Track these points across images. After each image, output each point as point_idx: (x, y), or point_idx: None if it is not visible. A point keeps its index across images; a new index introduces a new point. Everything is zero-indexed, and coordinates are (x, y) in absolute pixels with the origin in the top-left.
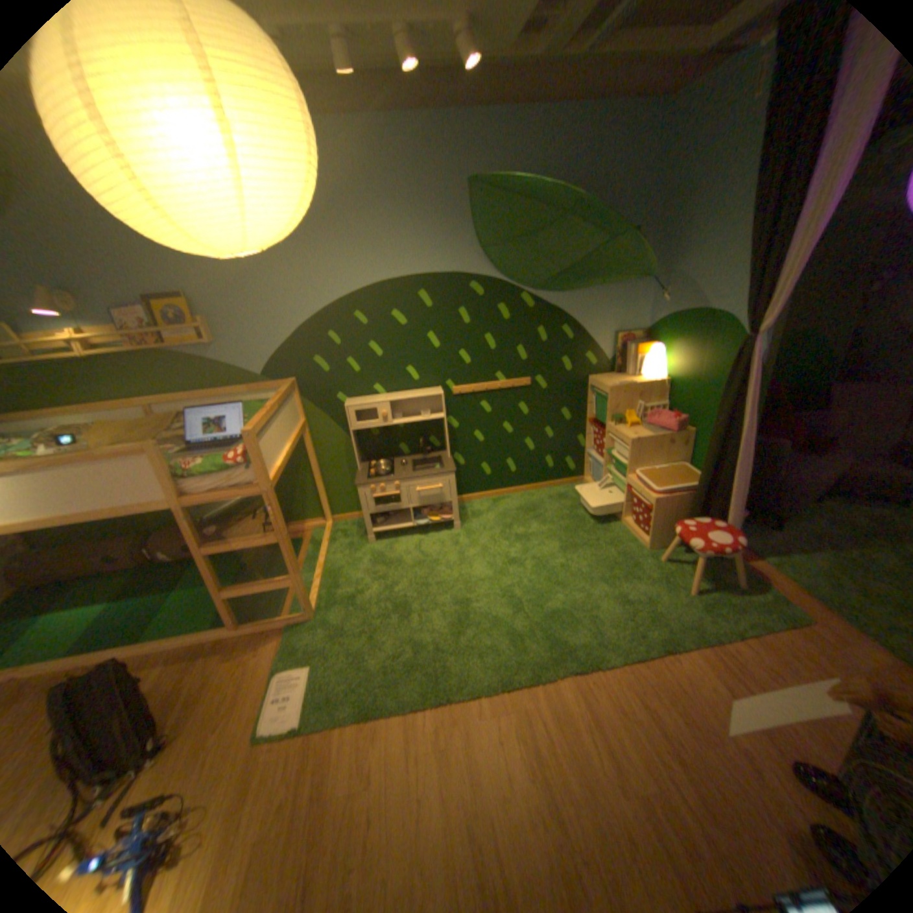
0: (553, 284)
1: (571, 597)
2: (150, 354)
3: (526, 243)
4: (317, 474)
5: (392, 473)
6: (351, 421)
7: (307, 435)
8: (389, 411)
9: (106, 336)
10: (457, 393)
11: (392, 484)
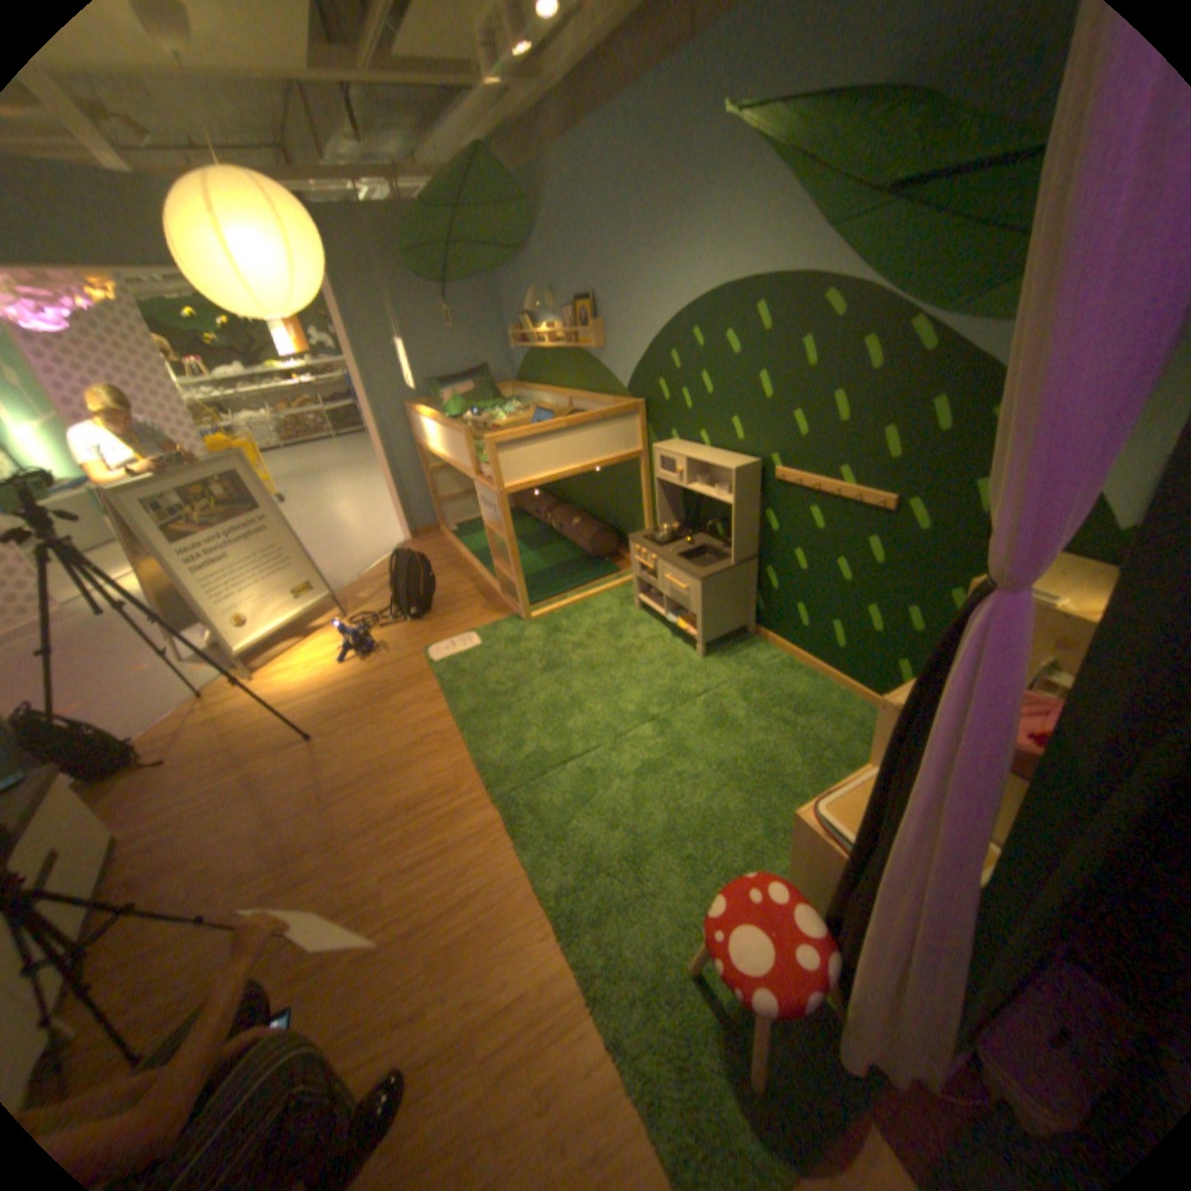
0: (989, 299)
1: (621, 798)
2: (577, 353)
3: (910, 204)
4: (645, 514)
5: (668, 547)
6: (655, 467)
7: (641, 468)
8: (684, 470)
9: (553, 333)
10: (778, 477)
11: (649, 556)
